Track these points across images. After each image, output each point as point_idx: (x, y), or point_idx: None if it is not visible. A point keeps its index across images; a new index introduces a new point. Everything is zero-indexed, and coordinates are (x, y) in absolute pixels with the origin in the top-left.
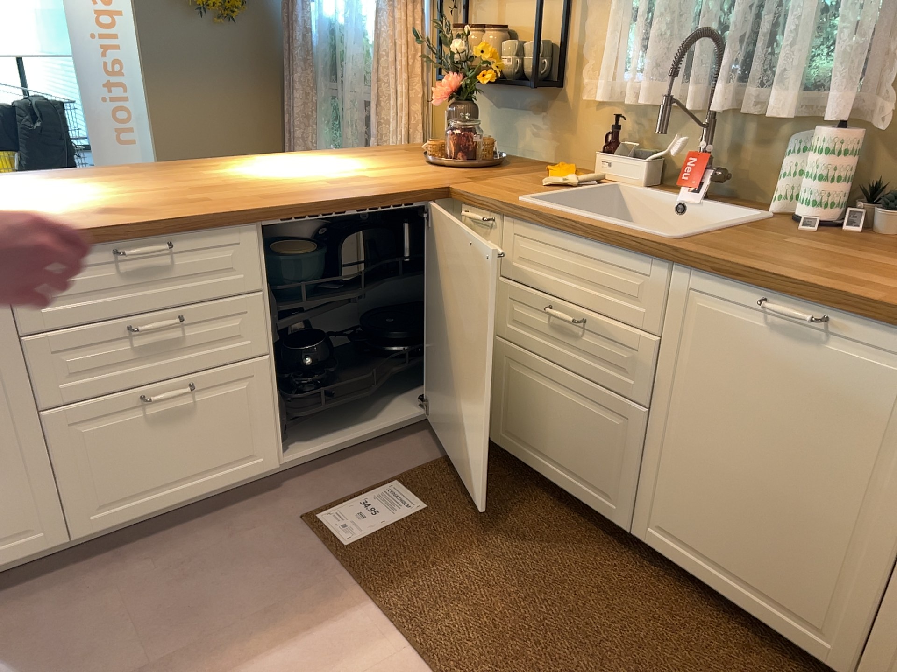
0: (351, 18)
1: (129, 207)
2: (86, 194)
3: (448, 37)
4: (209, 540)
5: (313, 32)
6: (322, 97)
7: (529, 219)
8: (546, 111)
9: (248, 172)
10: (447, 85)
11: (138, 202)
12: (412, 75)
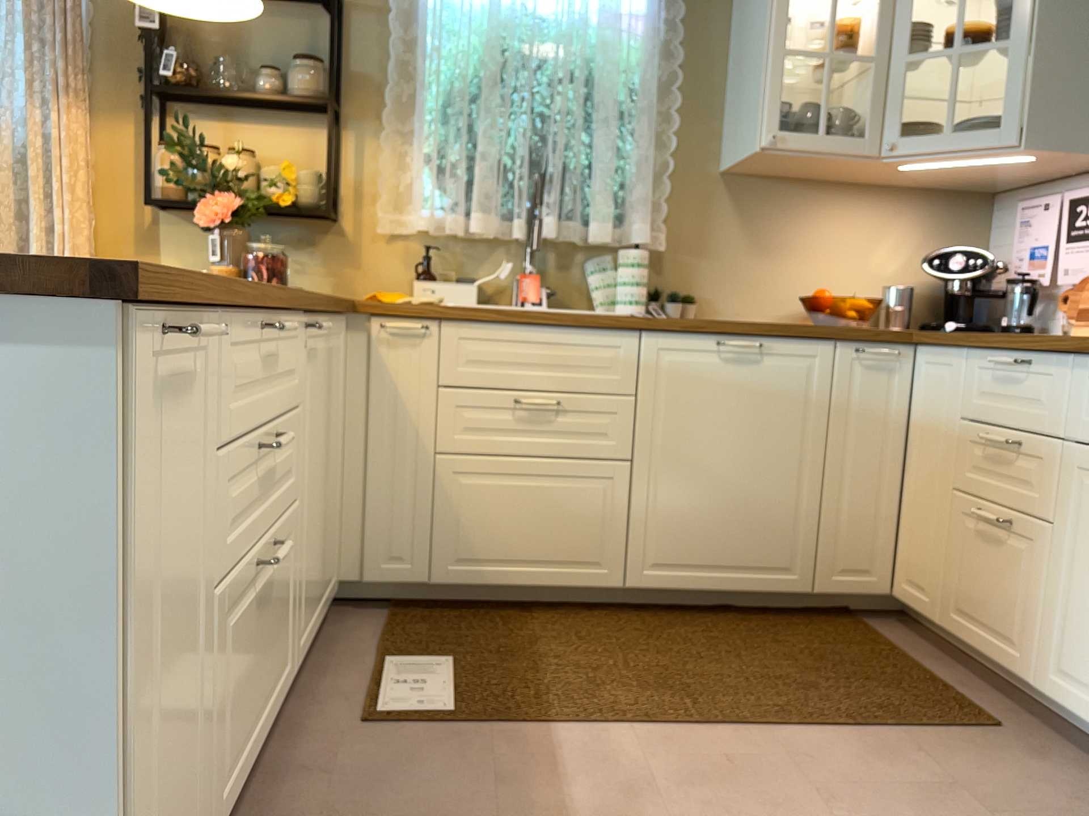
0: None
1: None
2: None
3: (198, 151)
4: (304, 796)
5: None
6: None
7: (484, 319)
8: (318, 245)
9: None
10: (228, 203)
11: None
12: (79, 198)
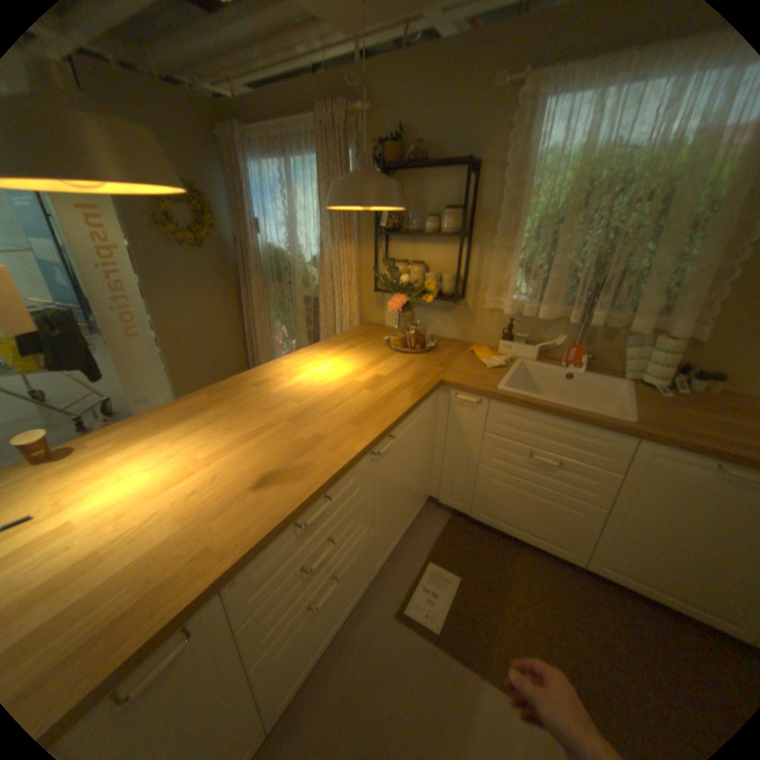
0: (296, 247)
1: (274, 467)
2: (212, 451)
3: (391, 270)
4: (348, 667)
5: (260, 253)
6: (273, 294)
7: (517, 405)
8: (452, 311)
9: (299, 384)
10: (400, 302)
11: (270, 454)
12: (350, 286)
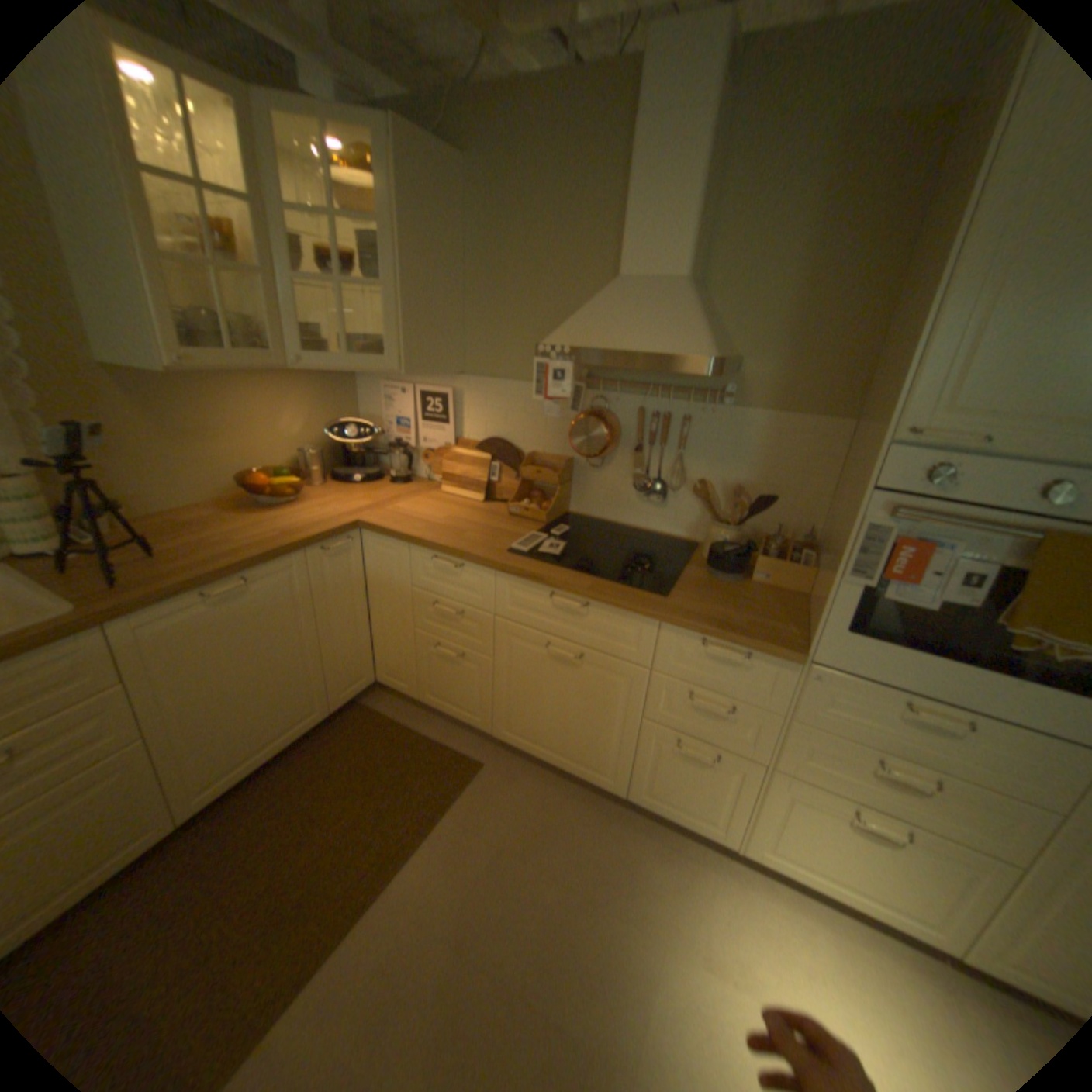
0: None
1: None
2: None
3: None
4: None
5: None
6: None
7: None
8: None
9: None
10: None
11: None
12: None
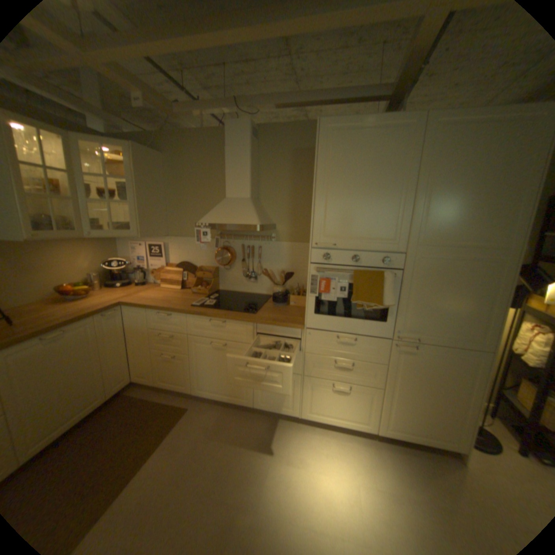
0: None
1: None
2: None
3: None
4: None
5: None
6: None
7: None
8: None
9: None
10: None
11: None
12: None
